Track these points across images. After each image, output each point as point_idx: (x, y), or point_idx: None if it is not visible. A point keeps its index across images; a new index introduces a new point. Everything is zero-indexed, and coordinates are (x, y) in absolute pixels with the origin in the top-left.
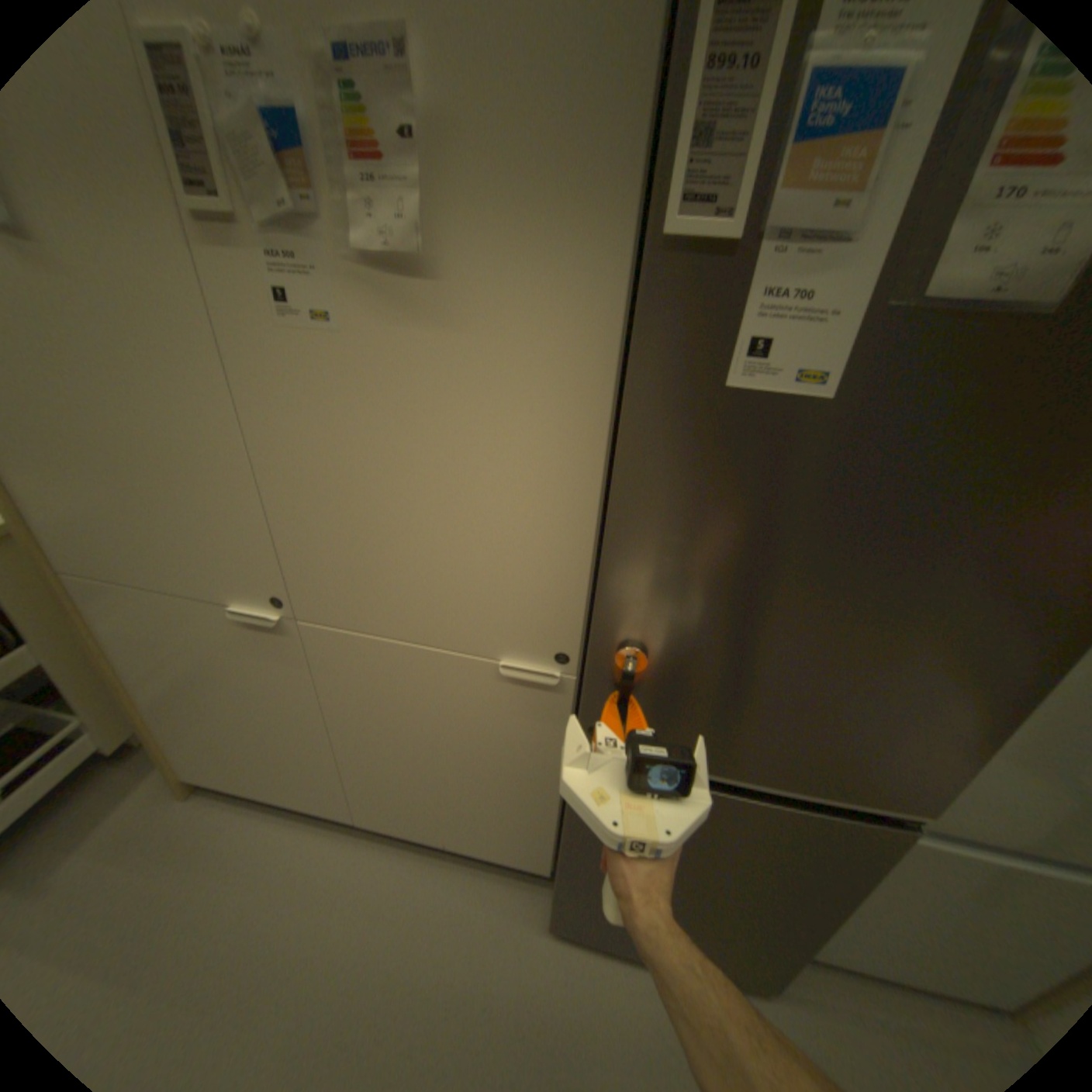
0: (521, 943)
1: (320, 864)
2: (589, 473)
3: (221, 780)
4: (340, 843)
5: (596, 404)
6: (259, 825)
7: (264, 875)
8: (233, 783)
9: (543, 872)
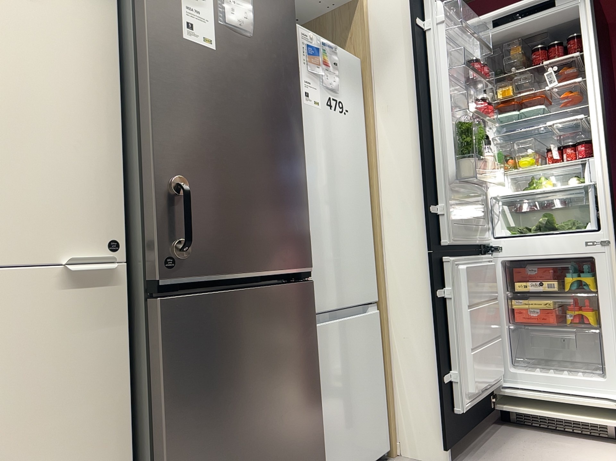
0: None
1: None
2: (110, 99)
3: None
4: None
5: (109, 61)
6: None
7: None
8: None
9: None
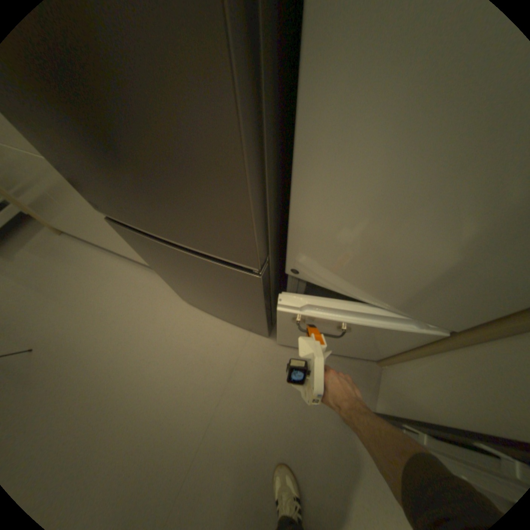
0: (173, 301)
1: (105, 264)
2: None
3: (61, 228)
4: (114, 258)
5: None
6: (85, 248)
7: (84, 265)
8: (65, 229)
9: None
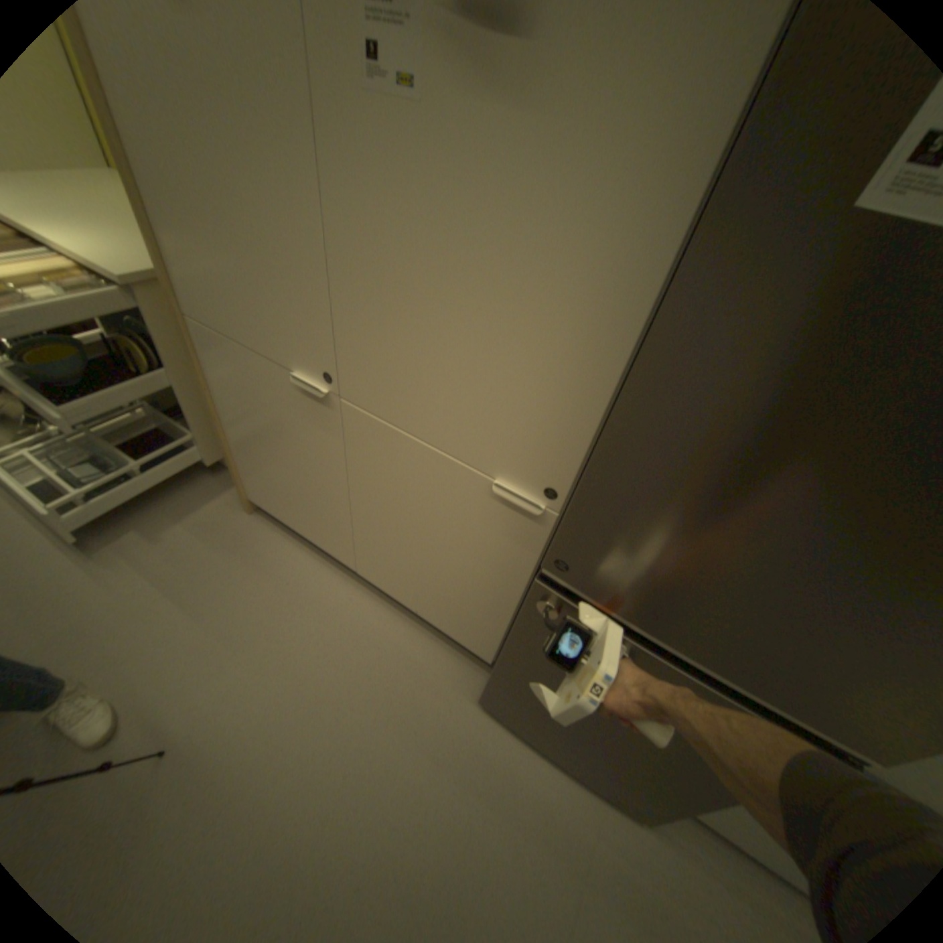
0: (456, 700)
1: (328, 590)
2: (634, 309)
3: (275, 509)
4: (345, 581)
5: (669, 226)
6: (294, 549)
7: (290, 583)
8: (282, 513)
9: (487, 659)
